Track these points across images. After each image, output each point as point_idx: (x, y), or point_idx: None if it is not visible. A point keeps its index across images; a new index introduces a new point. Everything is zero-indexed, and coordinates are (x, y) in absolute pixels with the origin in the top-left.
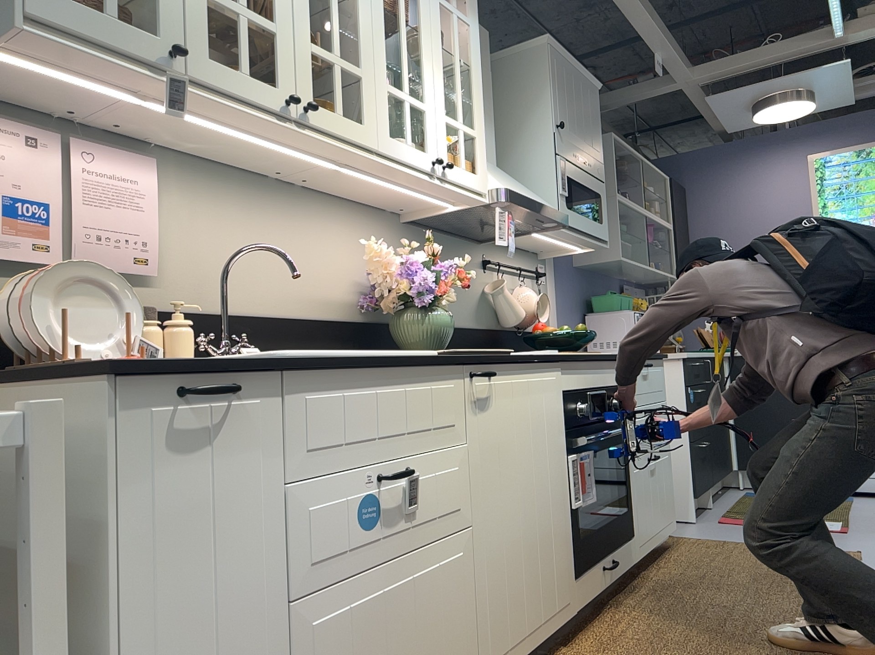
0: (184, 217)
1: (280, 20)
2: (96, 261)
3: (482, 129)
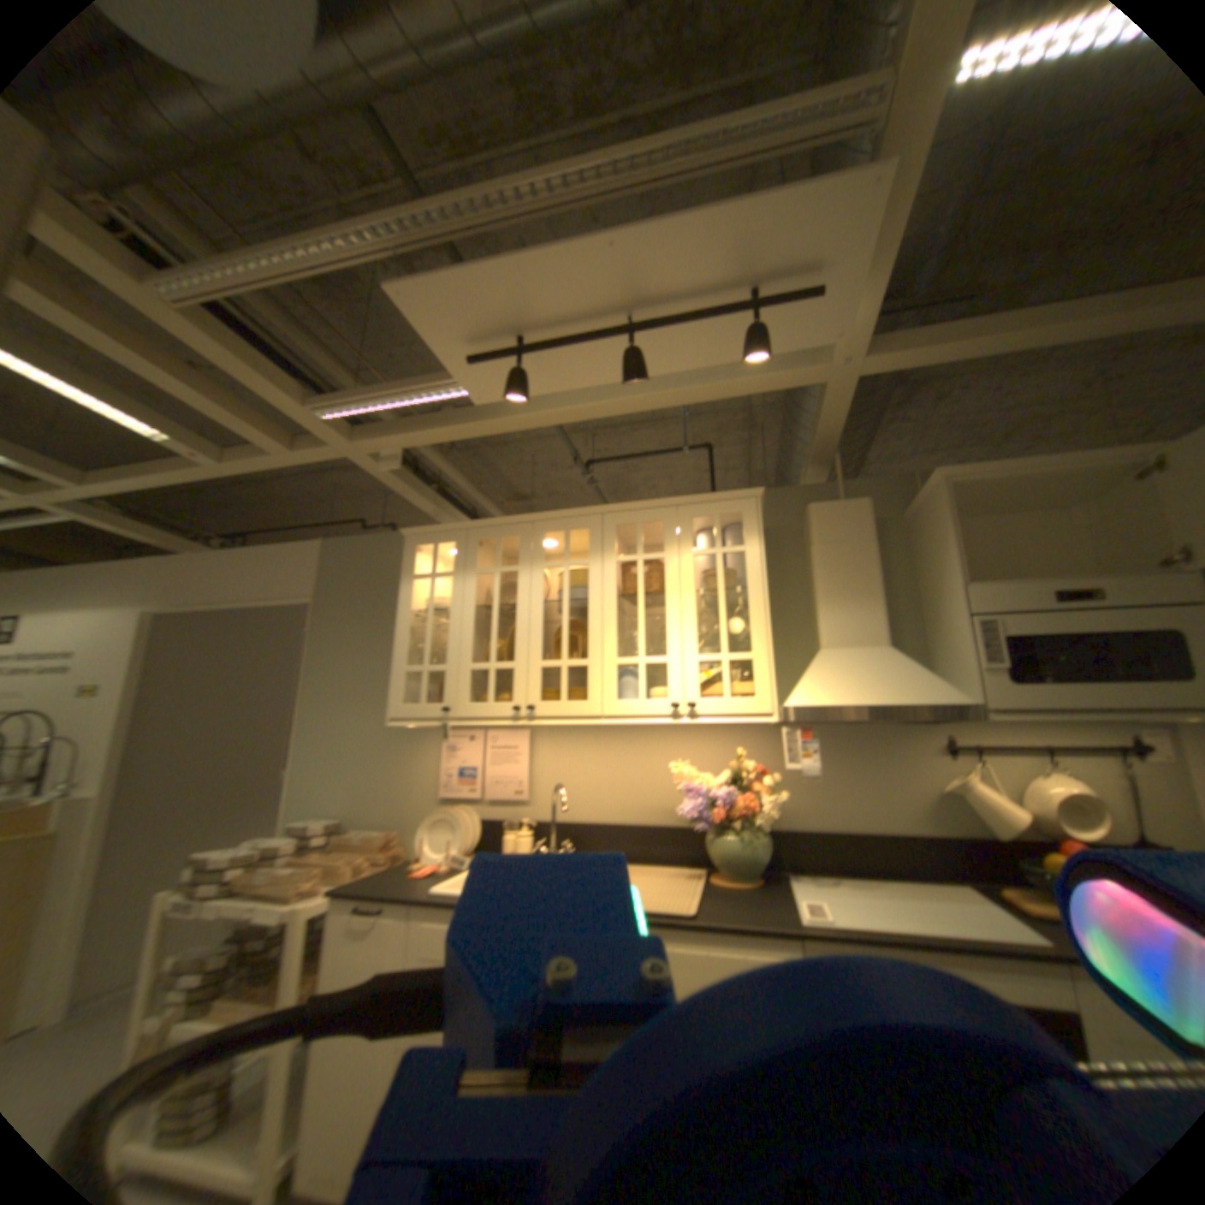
0: (552, 759)
1: (520, 657)
2: (498, 793)
3: (763, 646)
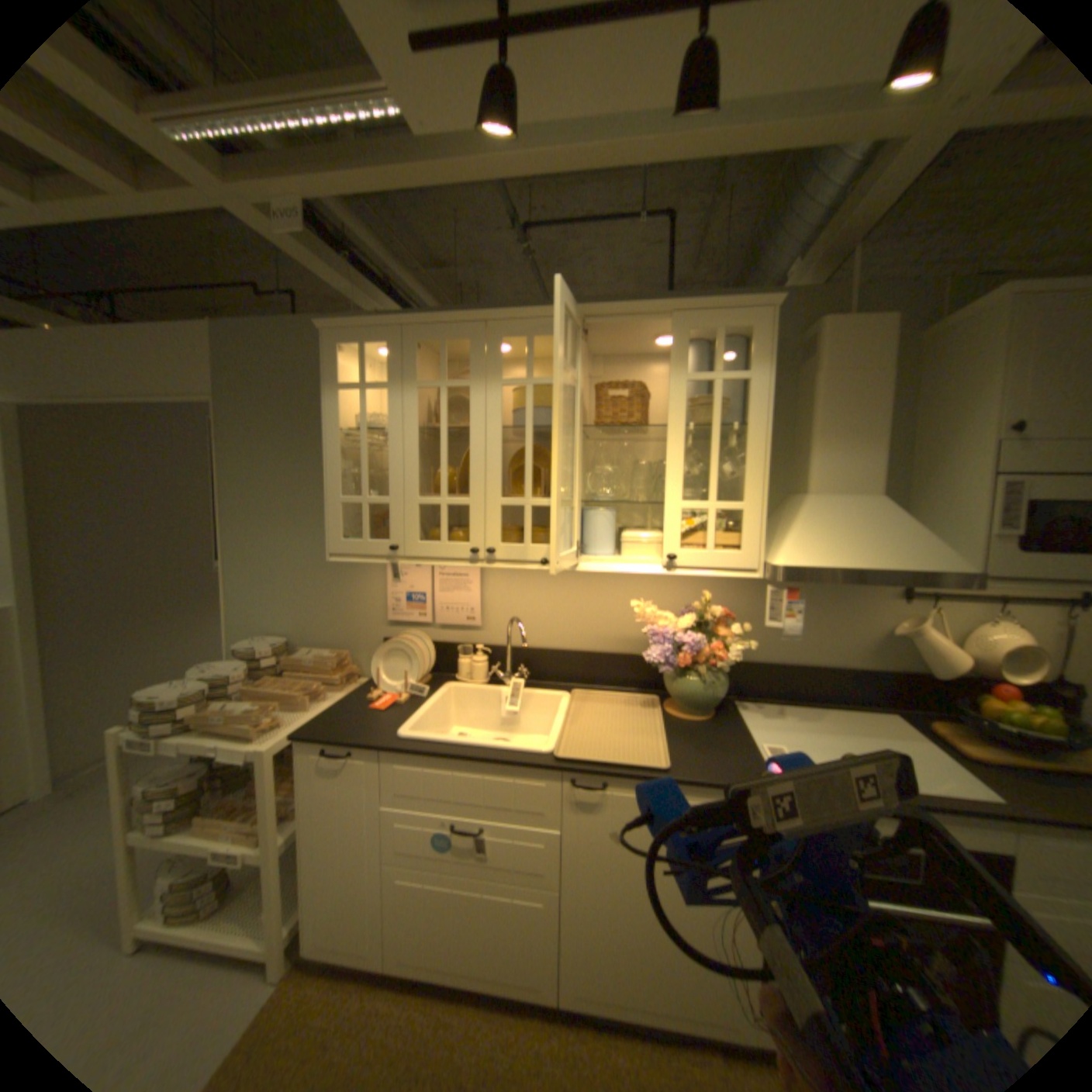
0: (503, 589)
1: (474, 495)
2: (447, 620)
3: (756, 498)
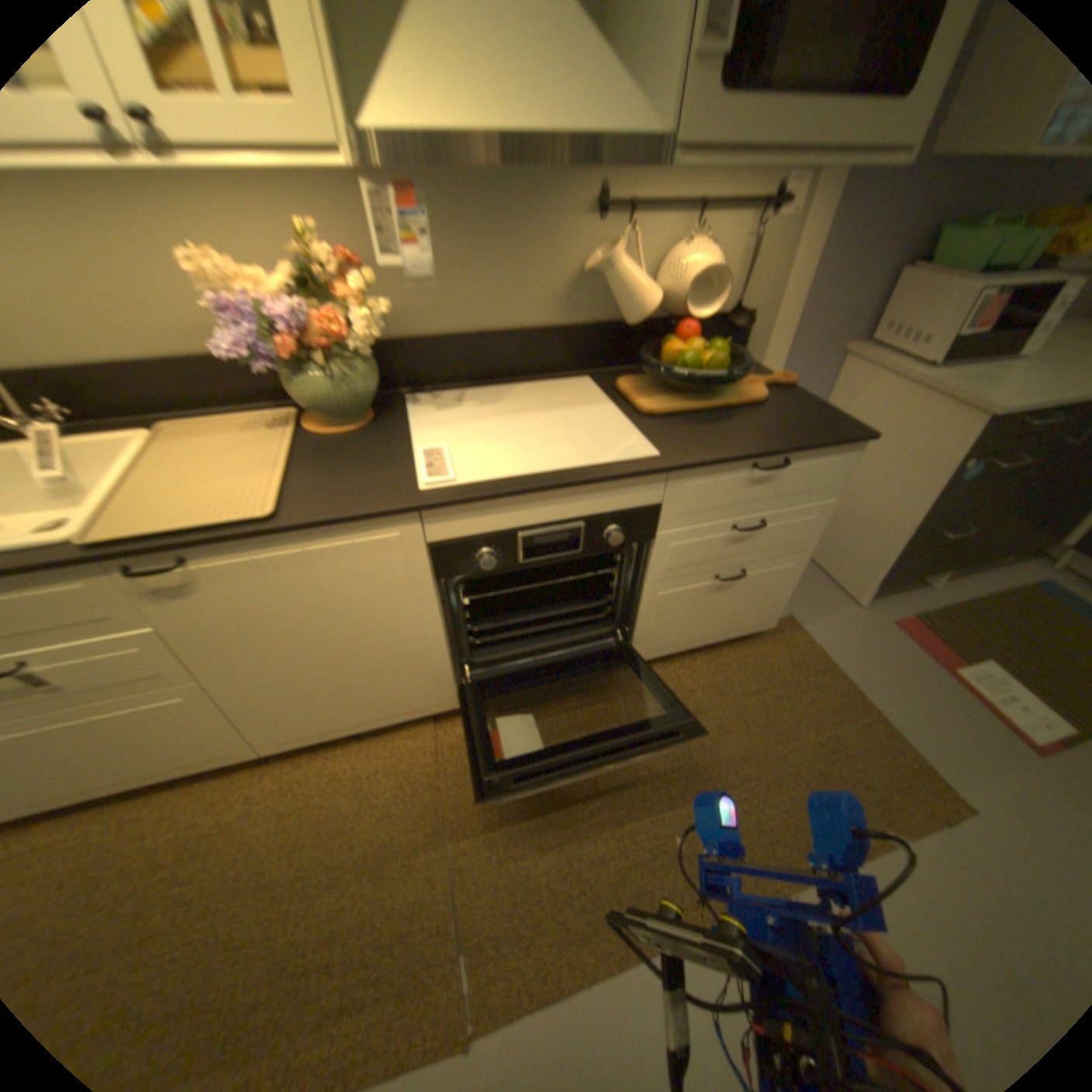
0: None
1: None
2: None
3: None
